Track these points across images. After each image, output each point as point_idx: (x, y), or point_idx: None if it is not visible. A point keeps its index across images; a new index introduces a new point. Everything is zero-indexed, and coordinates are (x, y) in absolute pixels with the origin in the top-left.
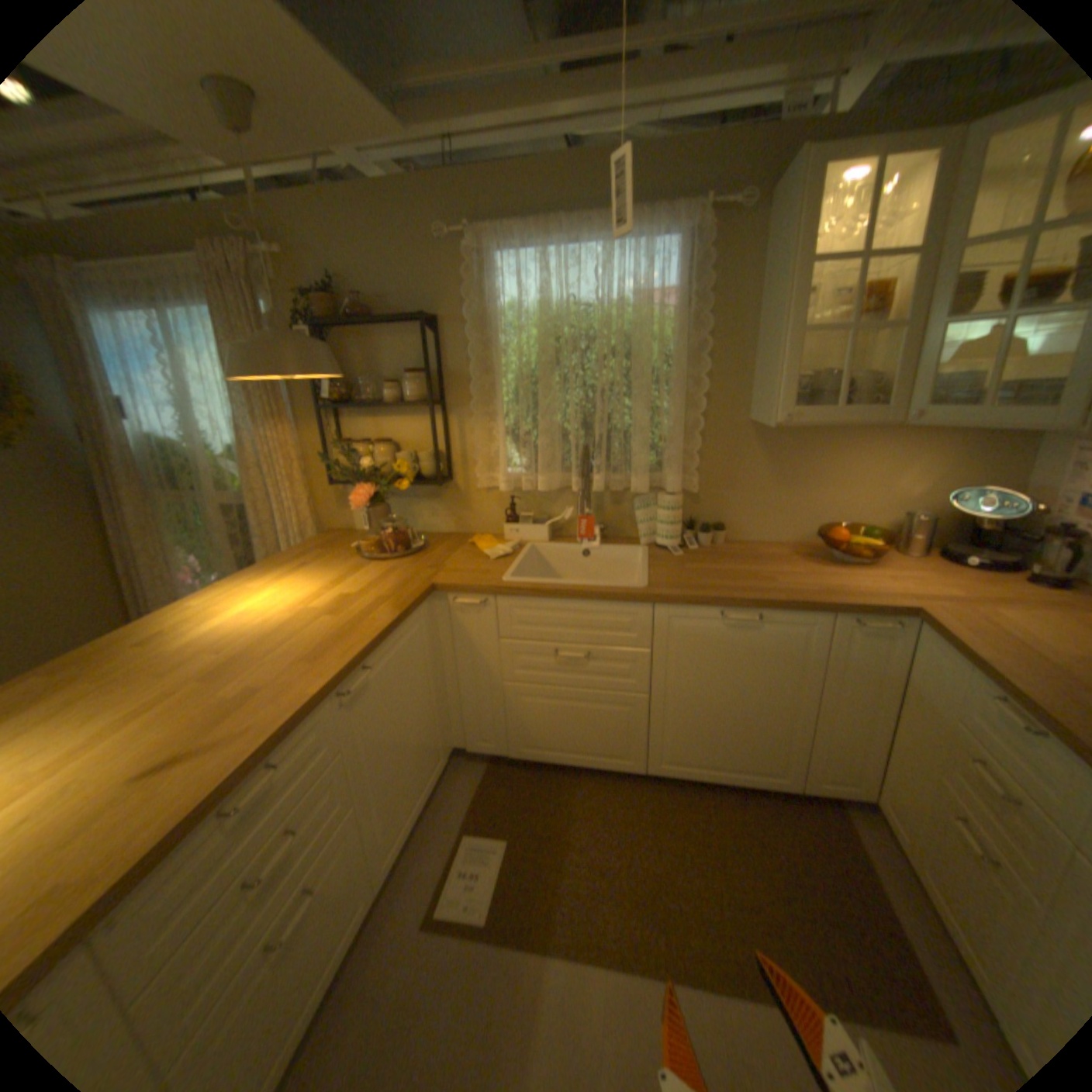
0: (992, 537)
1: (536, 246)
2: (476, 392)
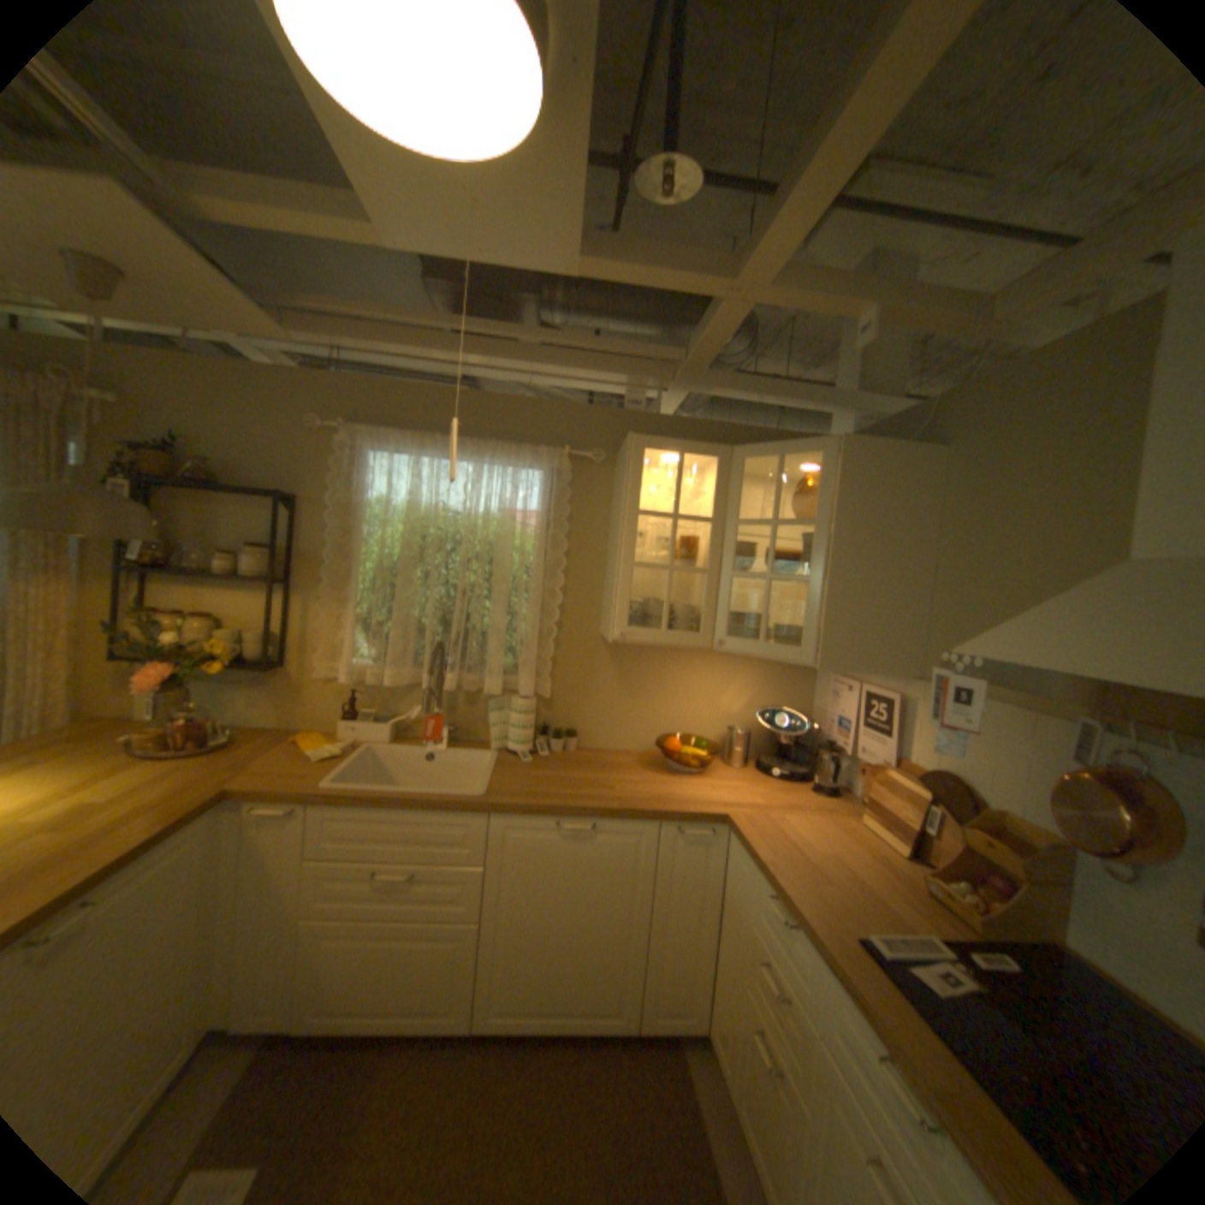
0: (790, 751)
1: (411, 455)
2: (329, 576)
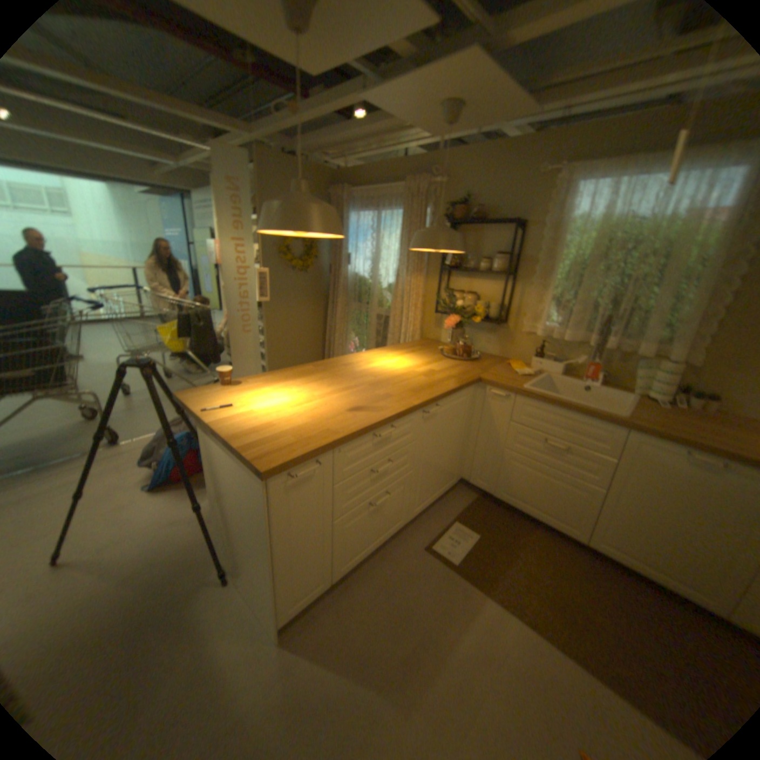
0: None
1: (614, 177)
2: (540, 271)
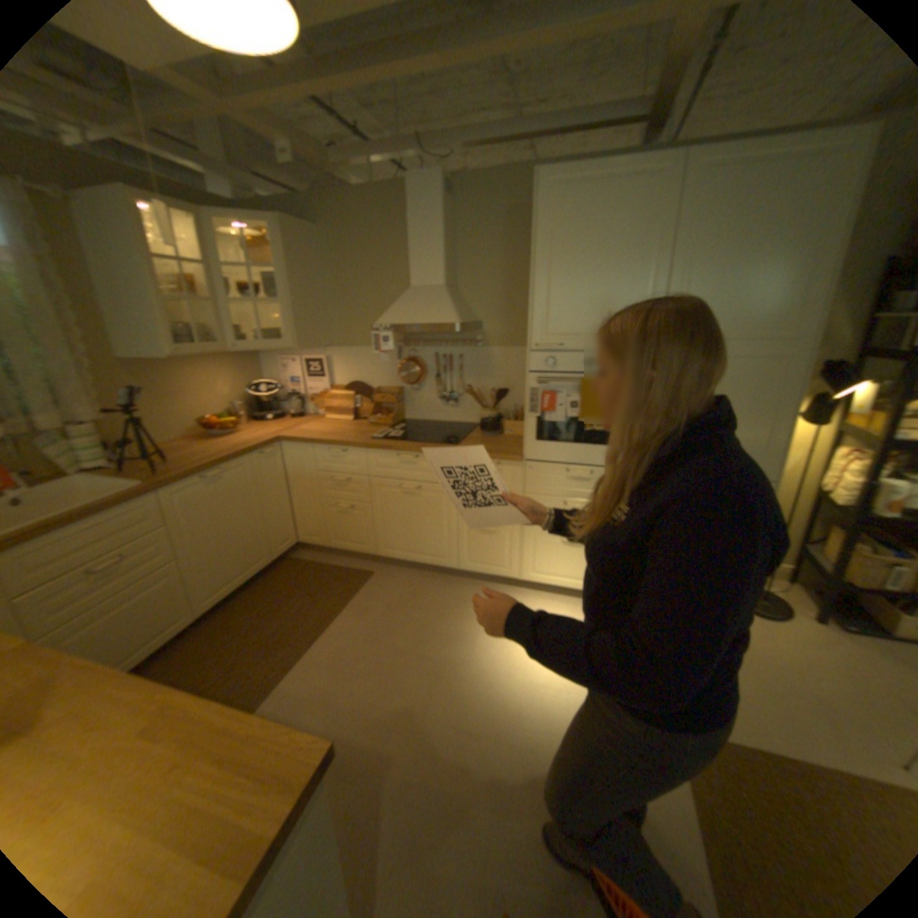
0: (269, 406)
1: None
2: None
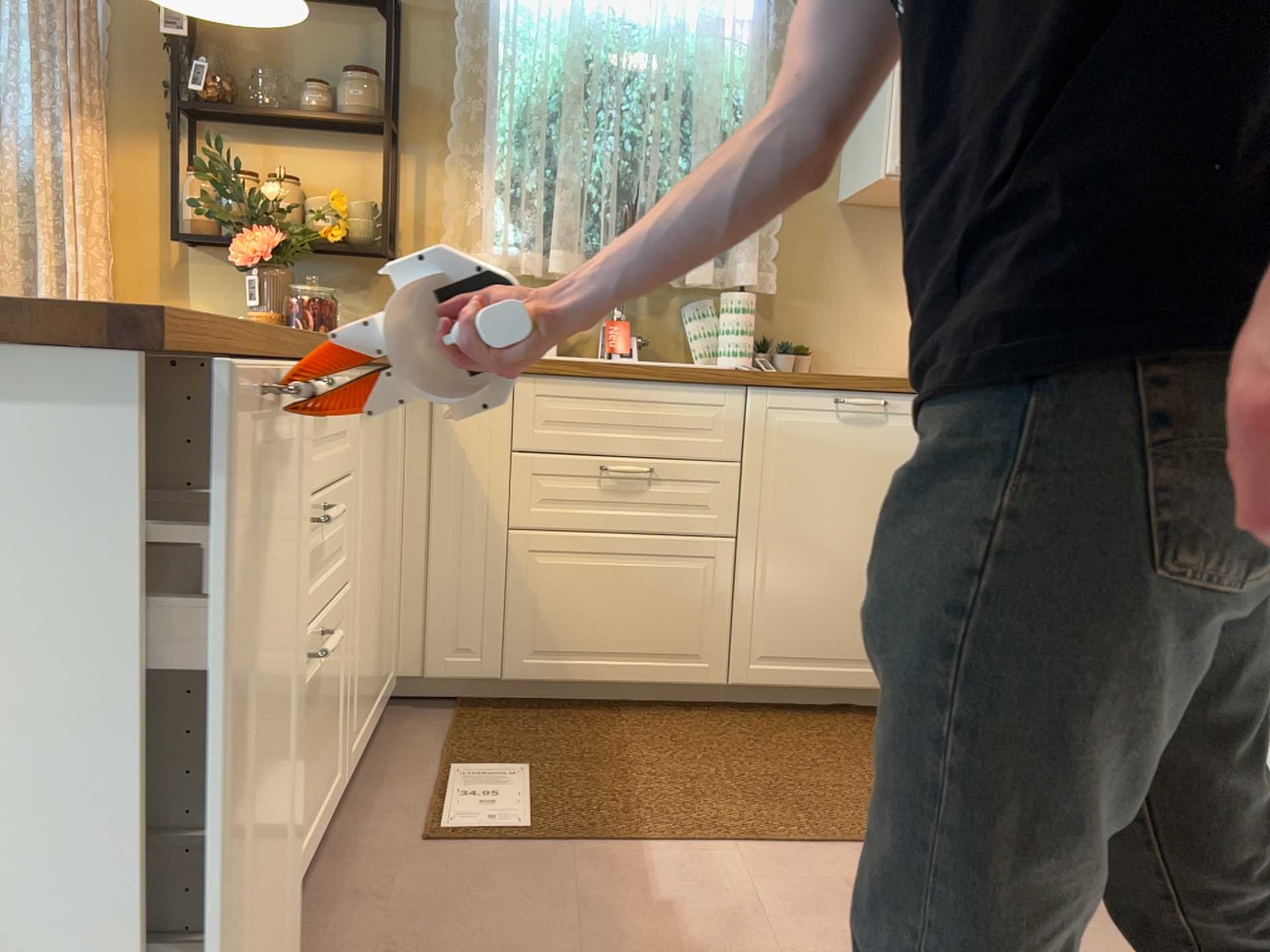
0: None
1: None
2: (458, 123)
